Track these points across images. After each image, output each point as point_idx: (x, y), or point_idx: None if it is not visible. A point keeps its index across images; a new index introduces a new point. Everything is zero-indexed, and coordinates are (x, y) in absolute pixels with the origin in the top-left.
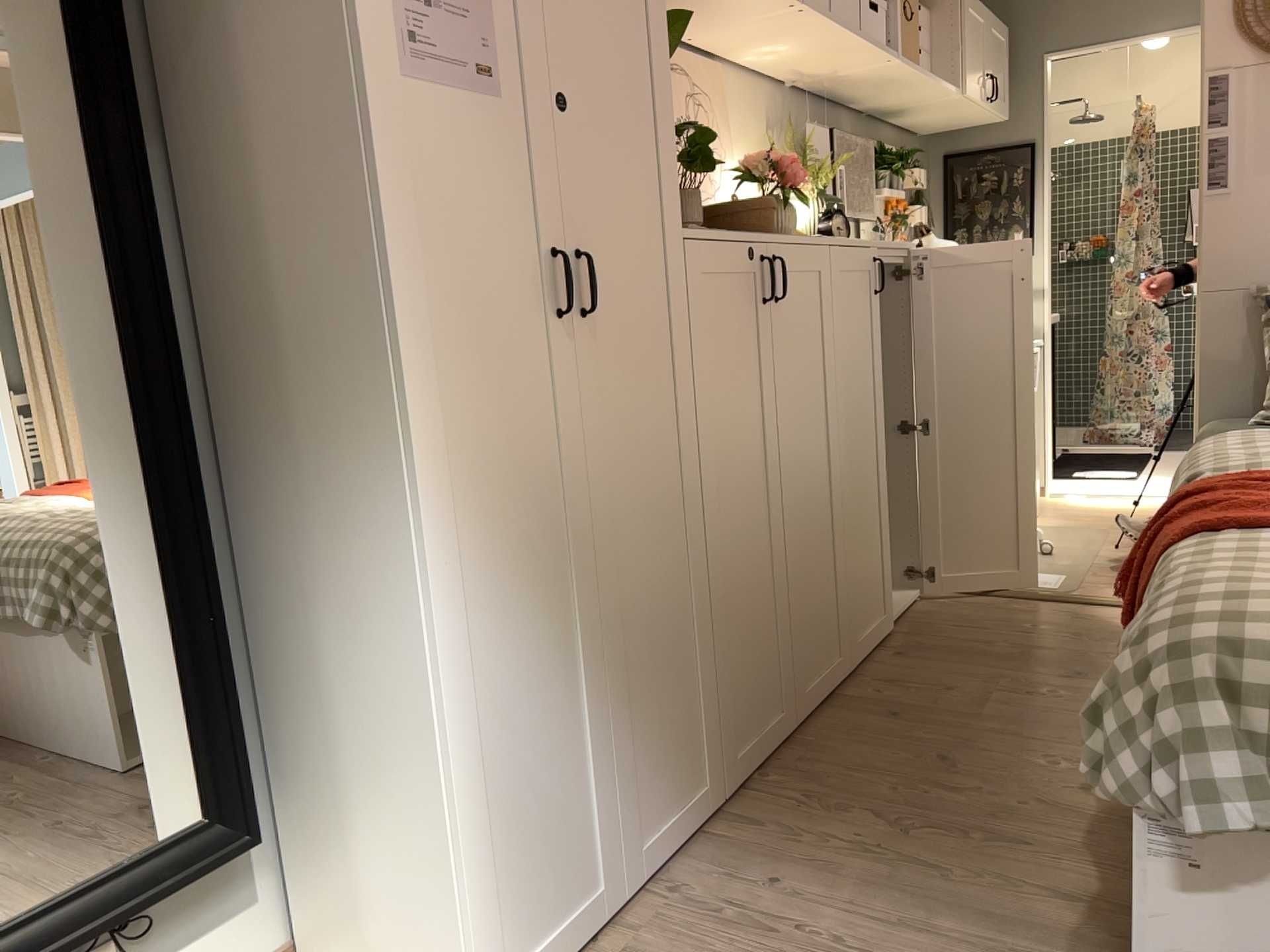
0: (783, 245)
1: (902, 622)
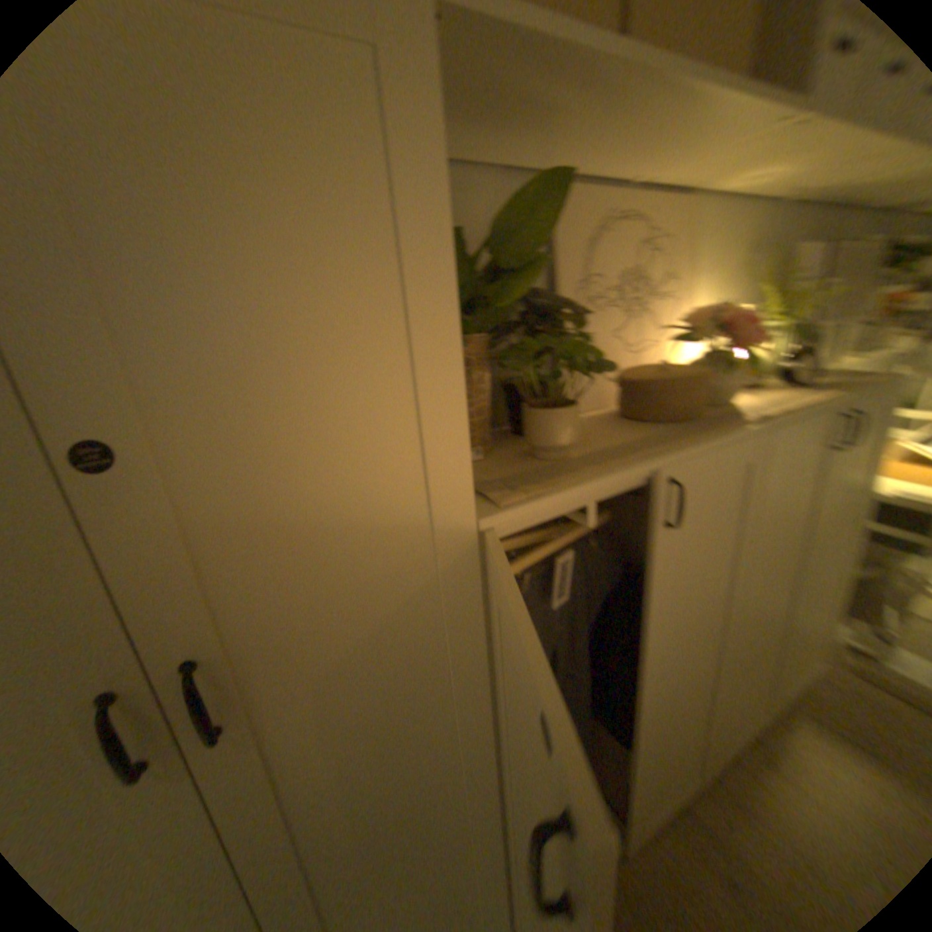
0: (691, 461)
1: (787, 708)
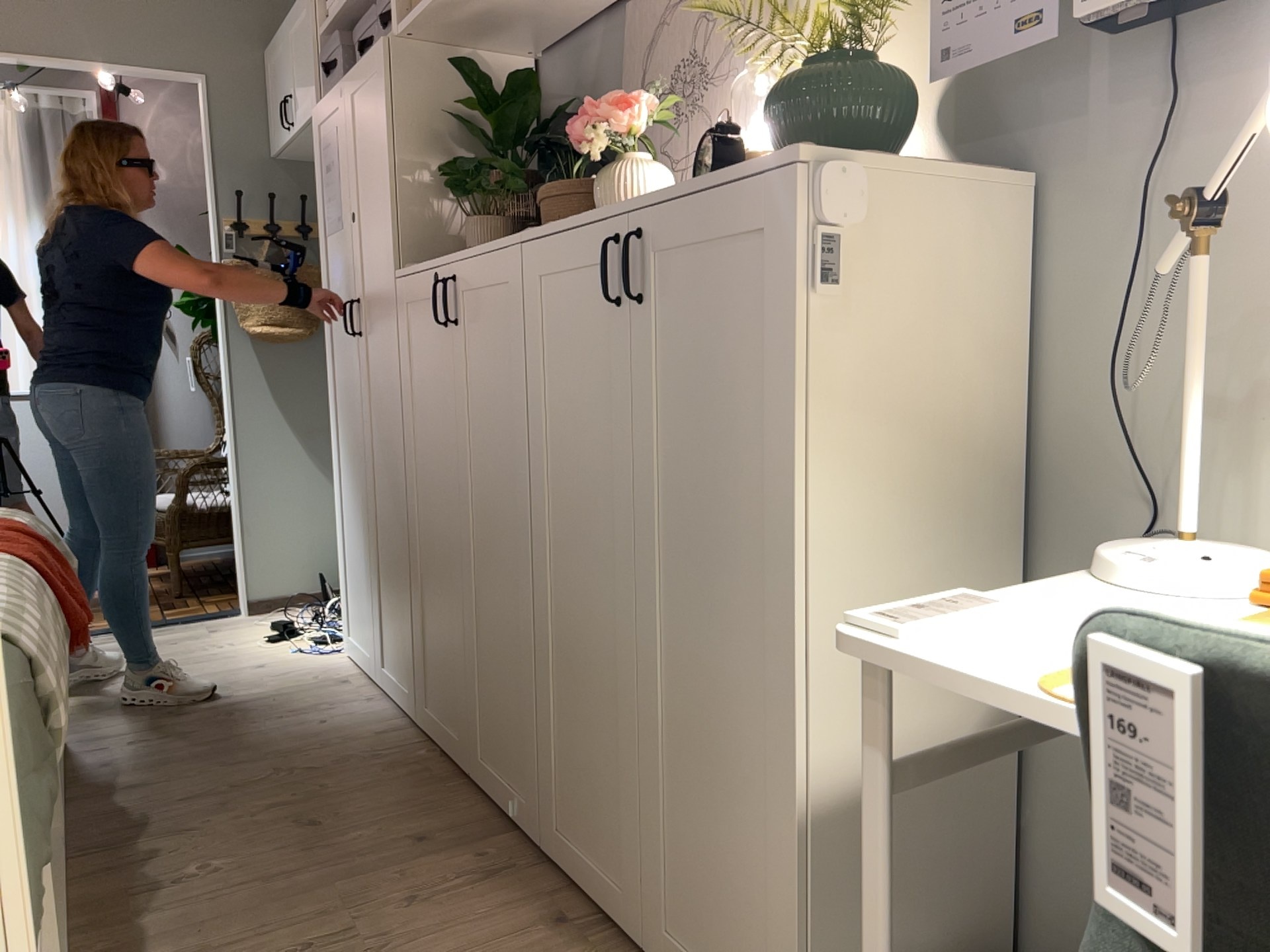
0: (460, 263)
1: None
